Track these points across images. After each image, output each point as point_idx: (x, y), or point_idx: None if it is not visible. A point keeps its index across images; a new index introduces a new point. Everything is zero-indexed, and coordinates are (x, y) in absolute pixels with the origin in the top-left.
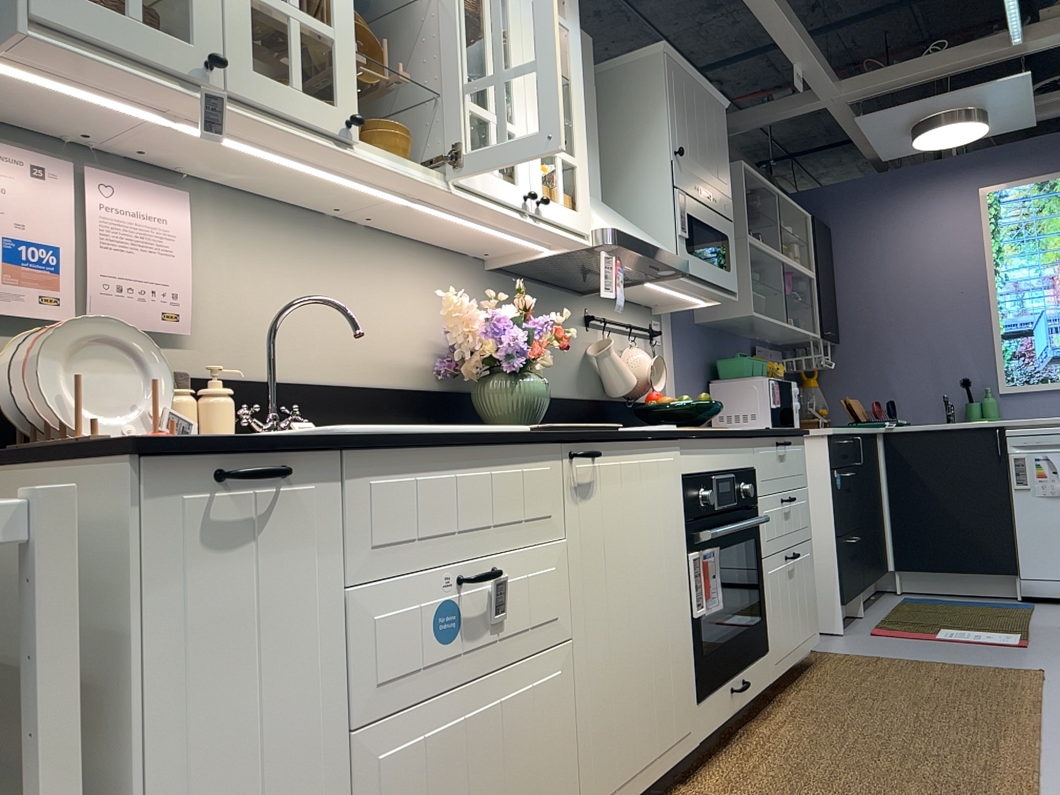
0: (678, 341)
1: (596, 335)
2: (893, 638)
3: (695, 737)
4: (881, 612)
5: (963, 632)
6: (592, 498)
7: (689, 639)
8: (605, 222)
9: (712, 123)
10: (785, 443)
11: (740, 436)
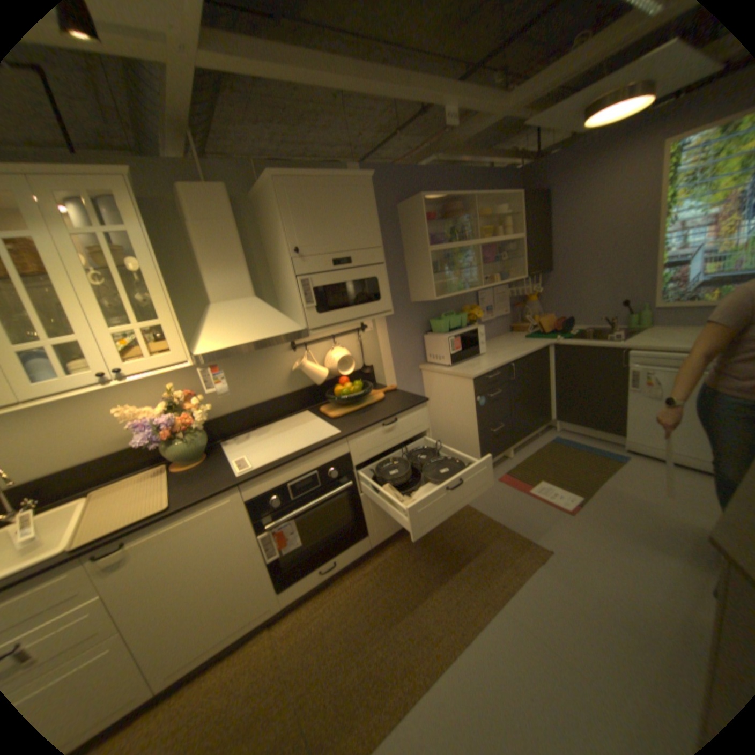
0: (389, 321)
1: (301, 352)
2: (505, 488)
3: (273, 610)
4: (527, 455)
5: (550, 491)
6: (123, 566)
7: (260, 575)
8: (201, 346)
9: (347, 200)
10: (386, 424)
11: (319, 449)
